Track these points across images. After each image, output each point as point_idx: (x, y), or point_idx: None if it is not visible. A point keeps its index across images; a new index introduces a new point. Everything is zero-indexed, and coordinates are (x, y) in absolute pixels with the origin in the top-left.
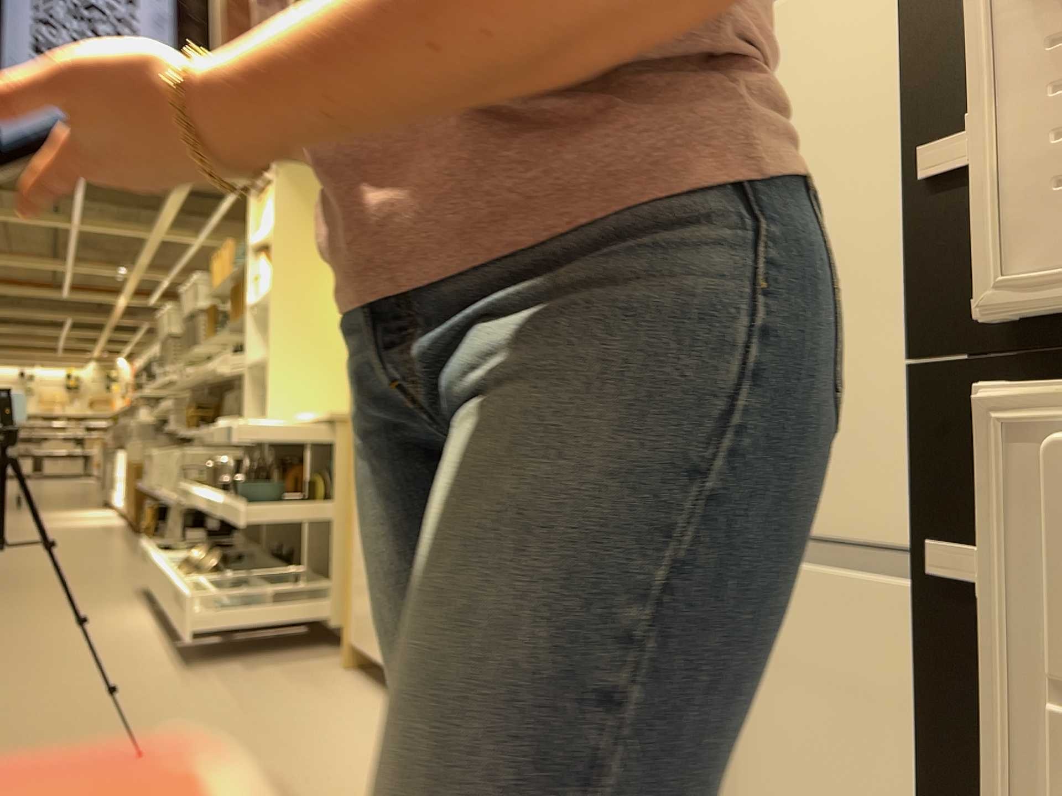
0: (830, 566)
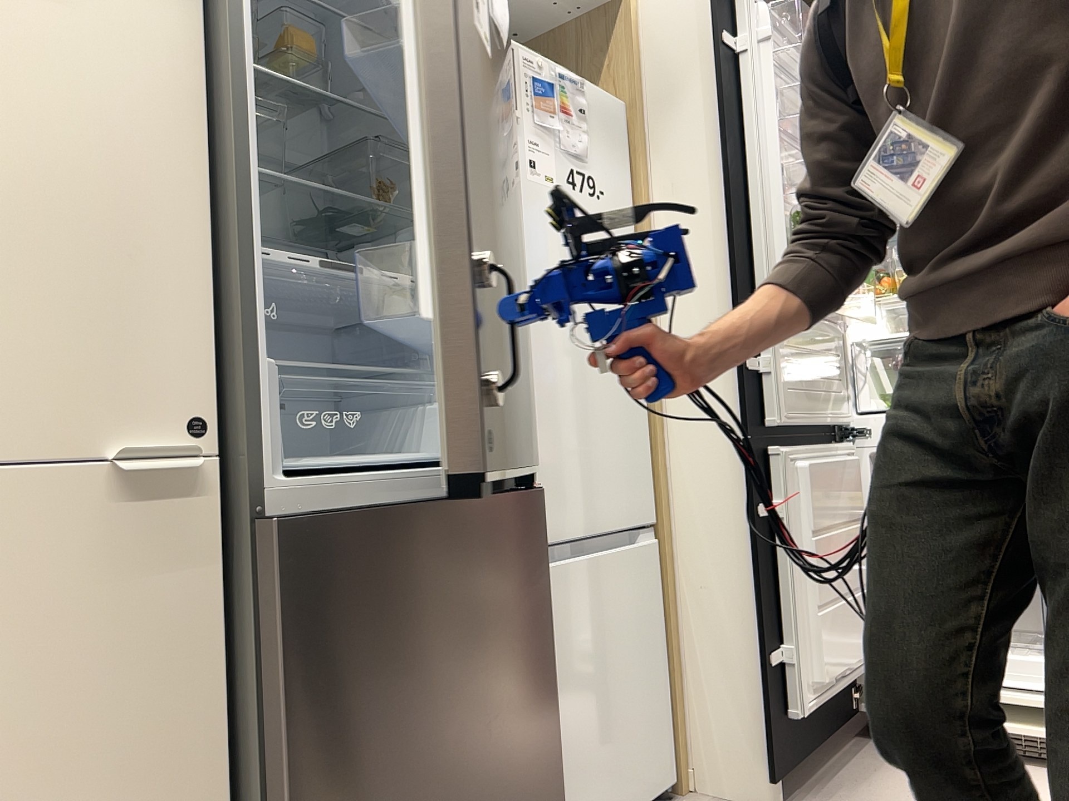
0: (574, 553)
